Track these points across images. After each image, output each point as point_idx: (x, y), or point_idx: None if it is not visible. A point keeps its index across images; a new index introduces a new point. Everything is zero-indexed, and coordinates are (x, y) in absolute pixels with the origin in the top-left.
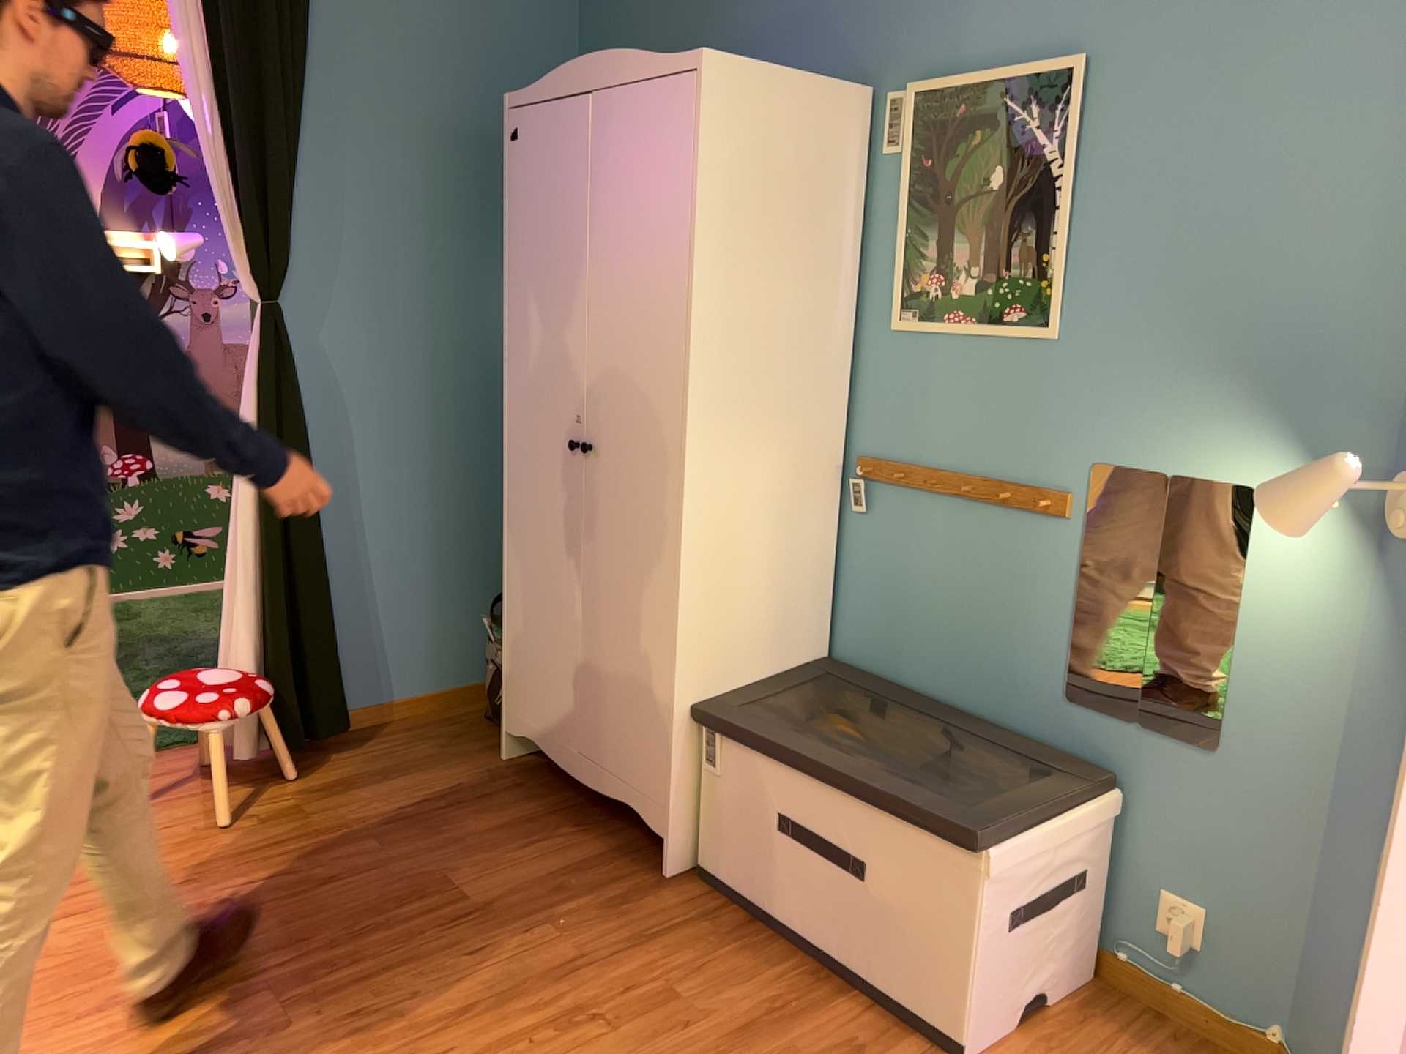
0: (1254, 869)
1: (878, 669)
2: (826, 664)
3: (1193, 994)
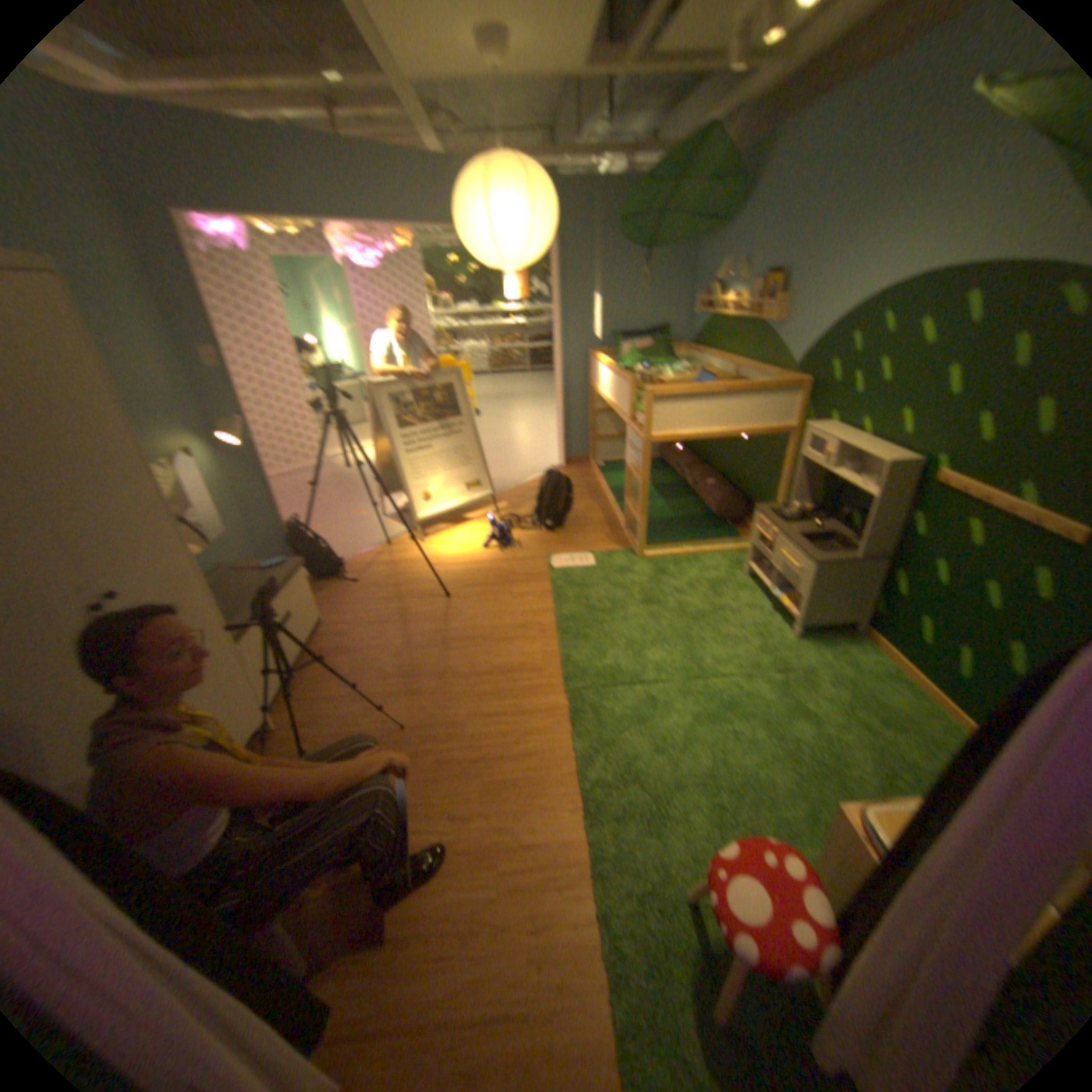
0: (246, 554)
1: None
2: None
3: None
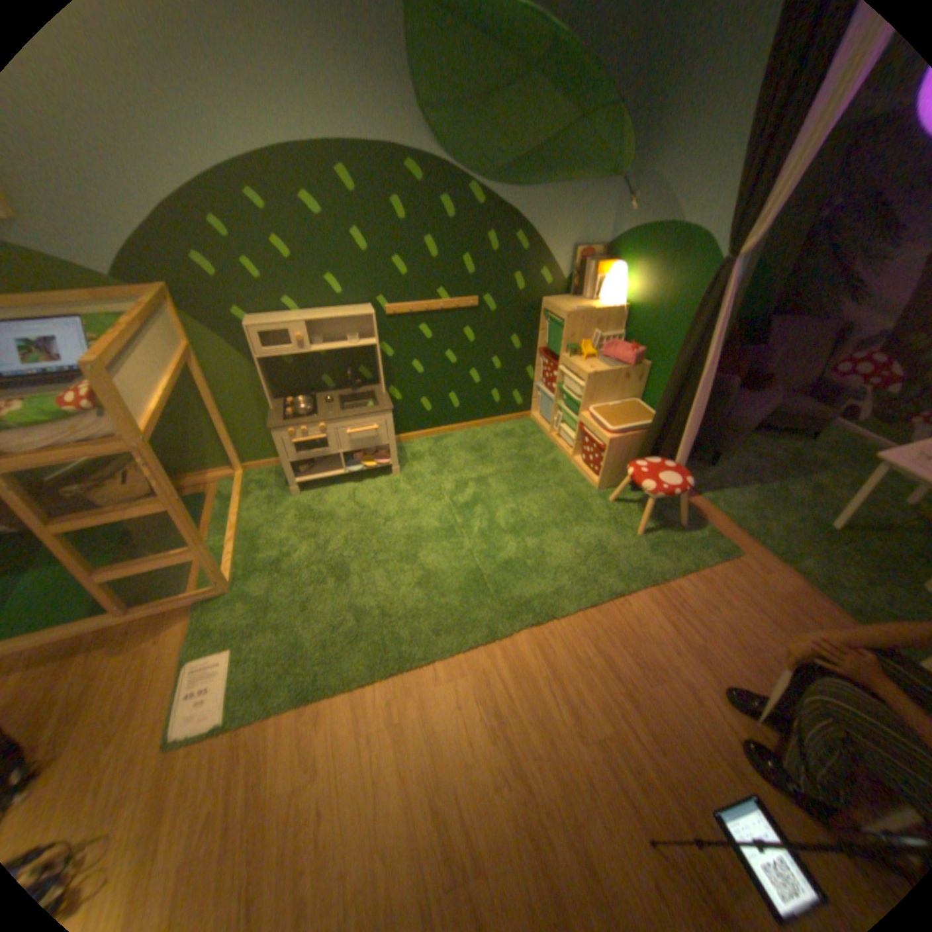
0: None
1: None
2: None
3: None
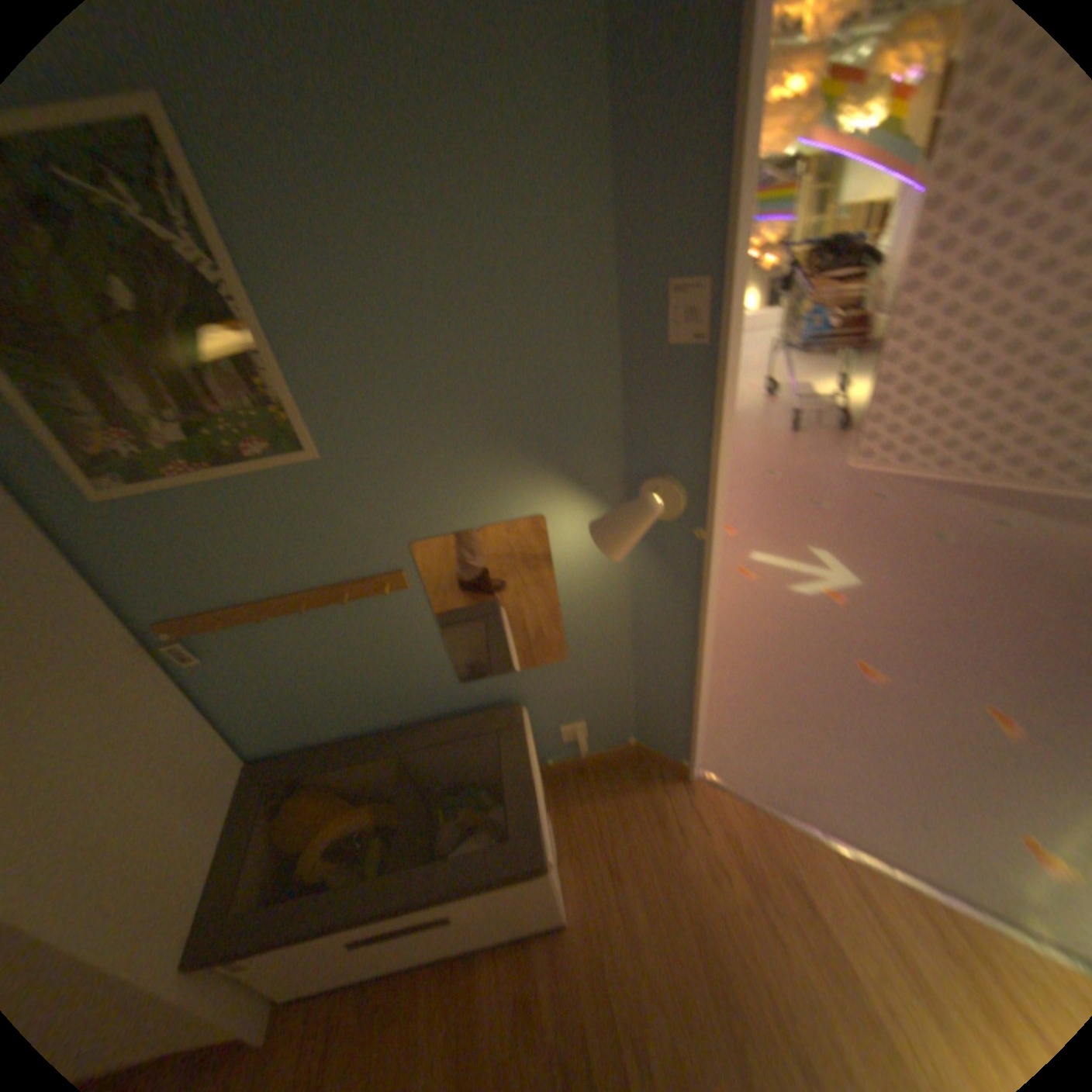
0: (602, 691)
1: (295, 742)
2: (250, 775)
3: (589, 751)
